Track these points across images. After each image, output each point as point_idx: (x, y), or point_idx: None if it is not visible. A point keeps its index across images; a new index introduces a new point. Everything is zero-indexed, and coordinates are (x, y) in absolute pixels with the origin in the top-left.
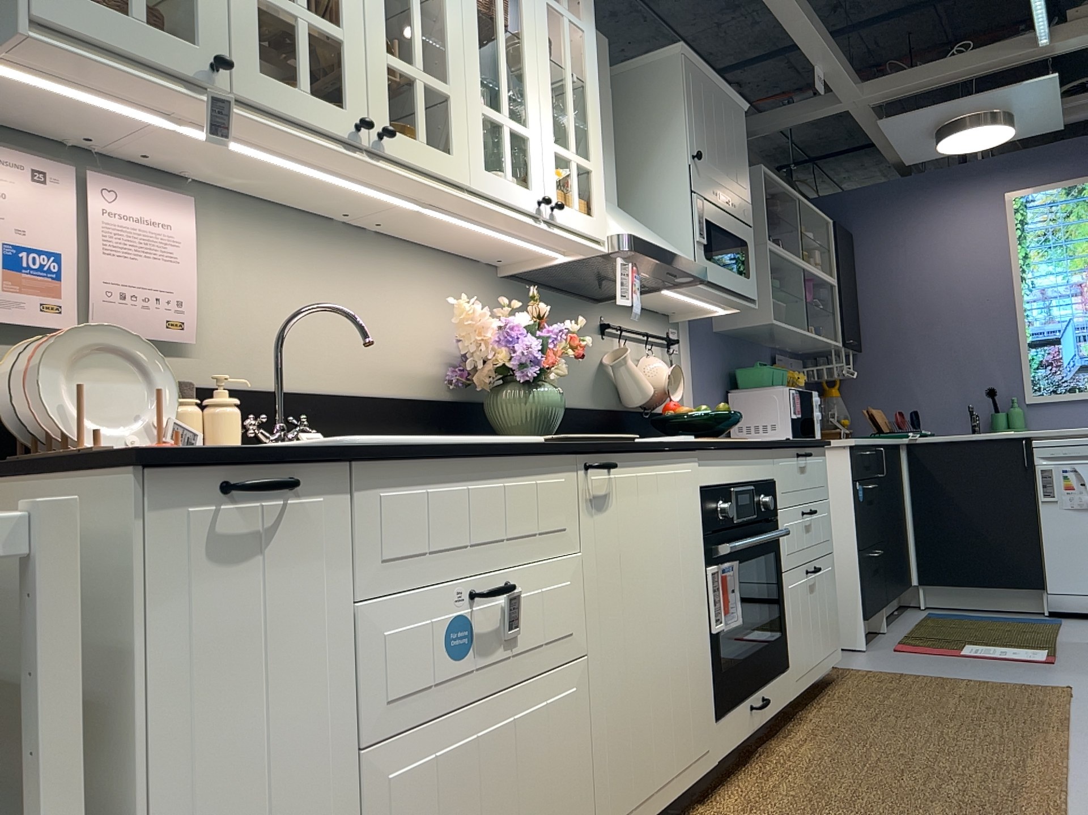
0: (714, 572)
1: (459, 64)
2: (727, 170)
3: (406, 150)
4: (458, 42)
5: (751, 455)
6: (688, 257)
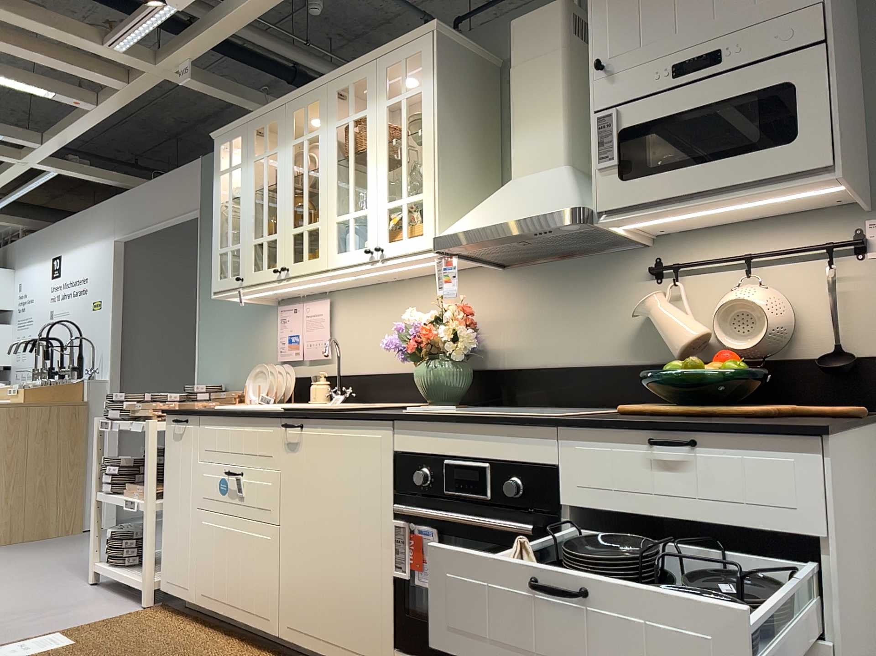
0: (400, 526)
1: (323, 204)
2: (706, 14)
3: (297, 268)
4: (323, 193)
5: (492, 432)
6: (557, 204)
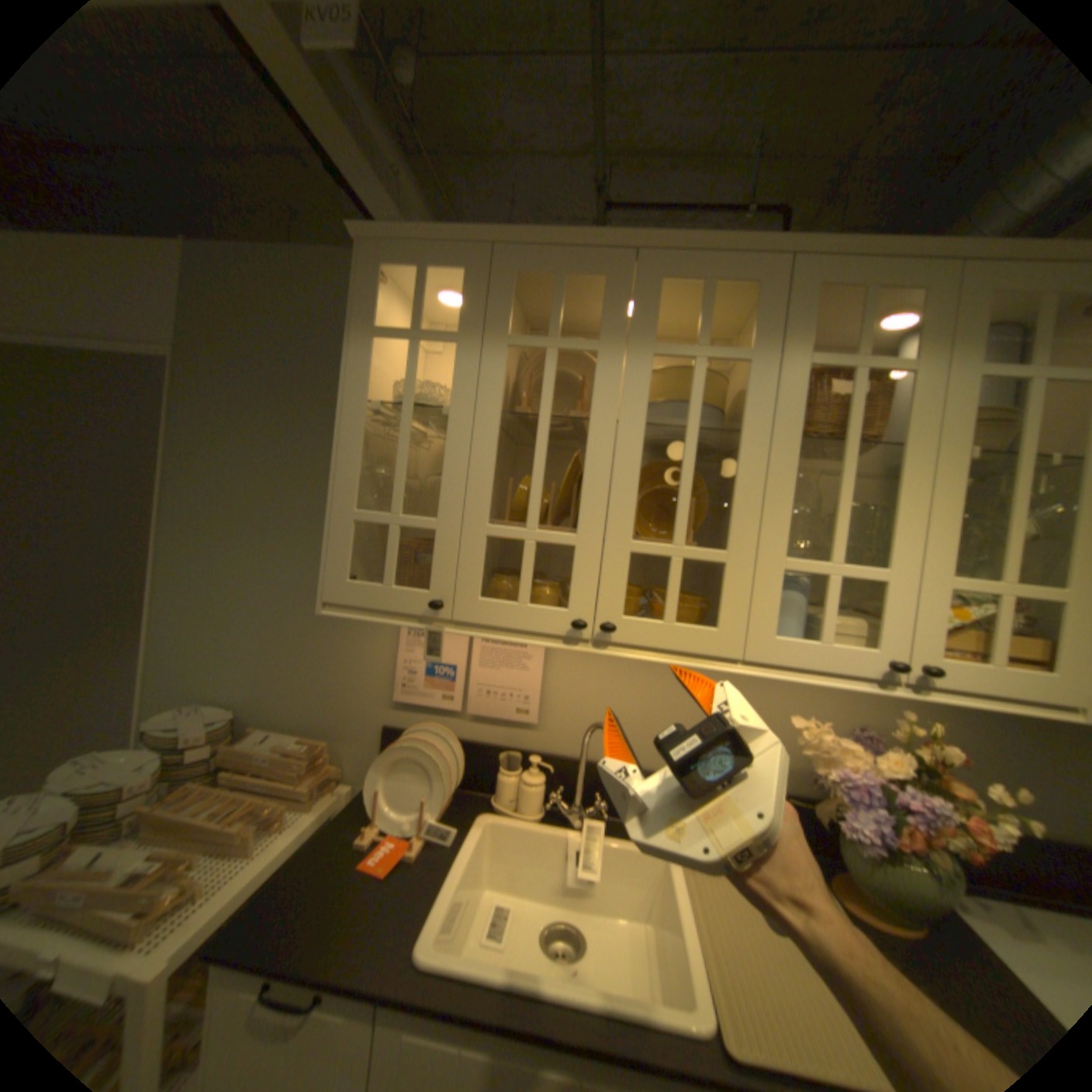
0: None
1: (750, 519)
2: None
3: (643, 633)
4: (754, 494)
5: None
6: None
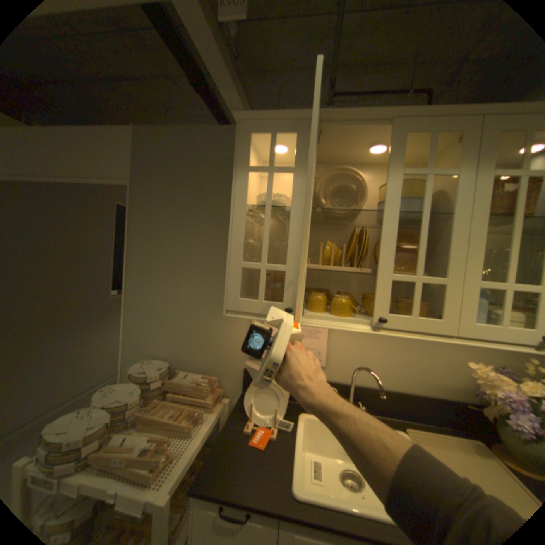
0: None
1: (461, 261)
2: None
3: (401, 323)
4: (462, 247)
5: None
6: None
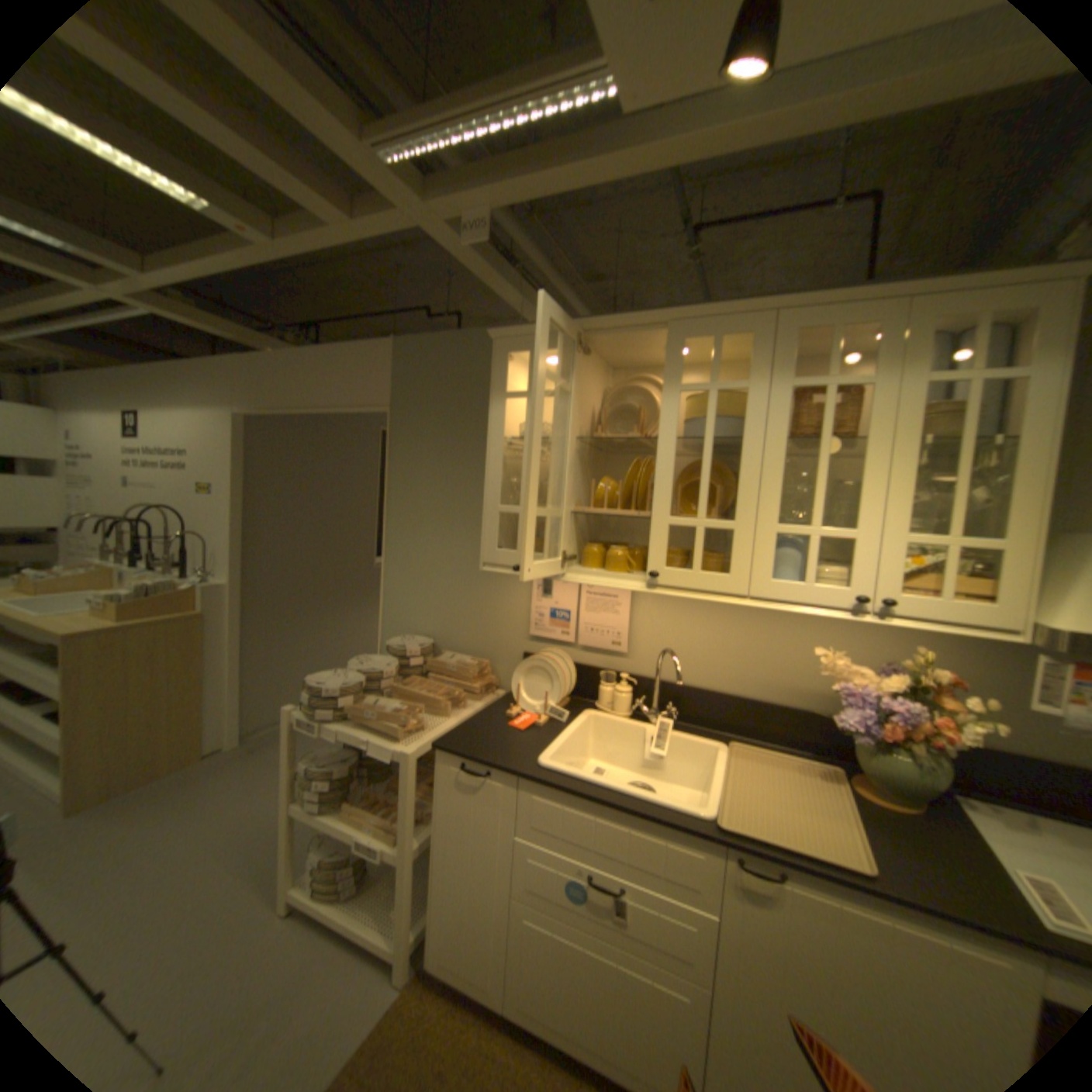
0: None
1: (751, 500)
2: None
3: (679, 579)
4: (752, 482)
5: None
6: None
